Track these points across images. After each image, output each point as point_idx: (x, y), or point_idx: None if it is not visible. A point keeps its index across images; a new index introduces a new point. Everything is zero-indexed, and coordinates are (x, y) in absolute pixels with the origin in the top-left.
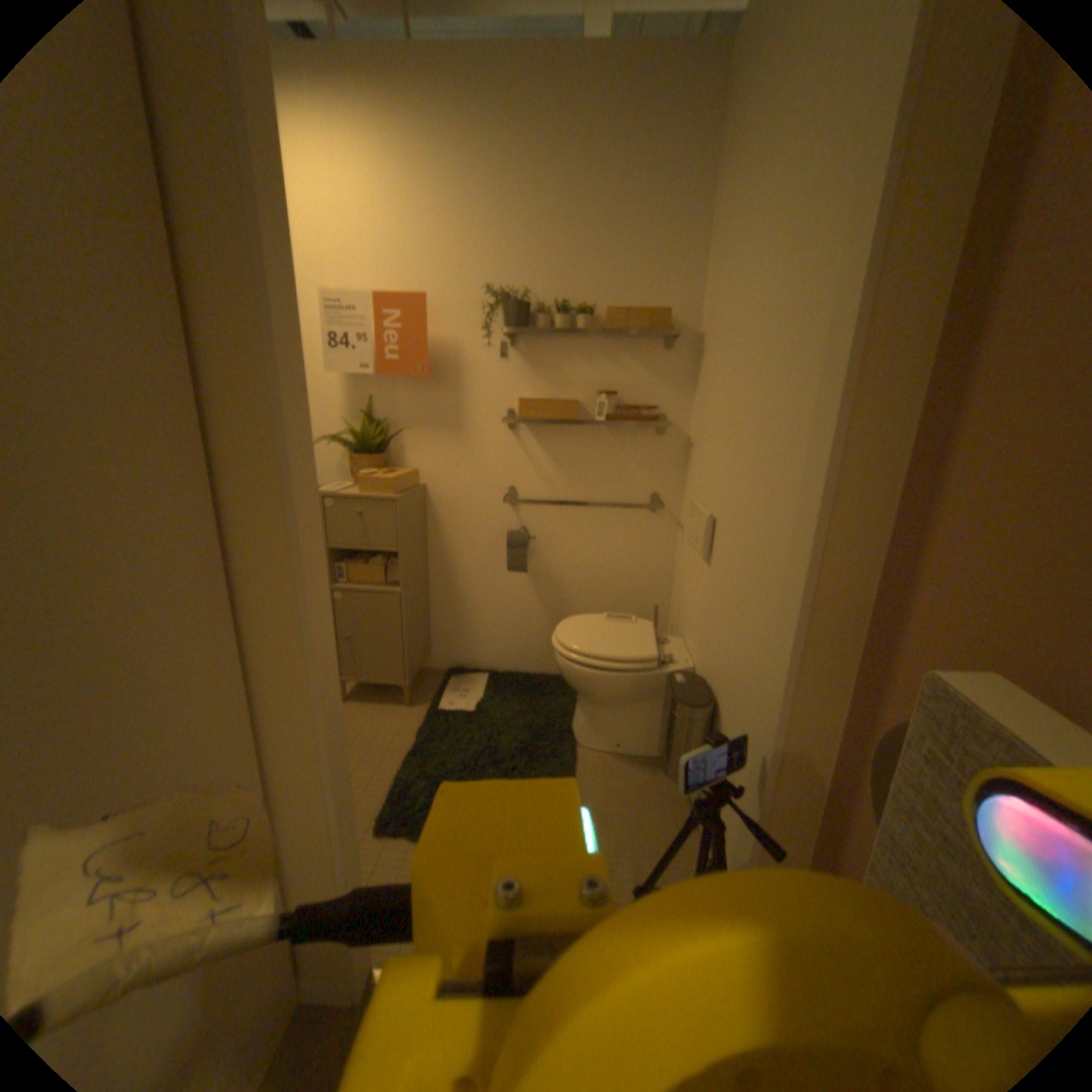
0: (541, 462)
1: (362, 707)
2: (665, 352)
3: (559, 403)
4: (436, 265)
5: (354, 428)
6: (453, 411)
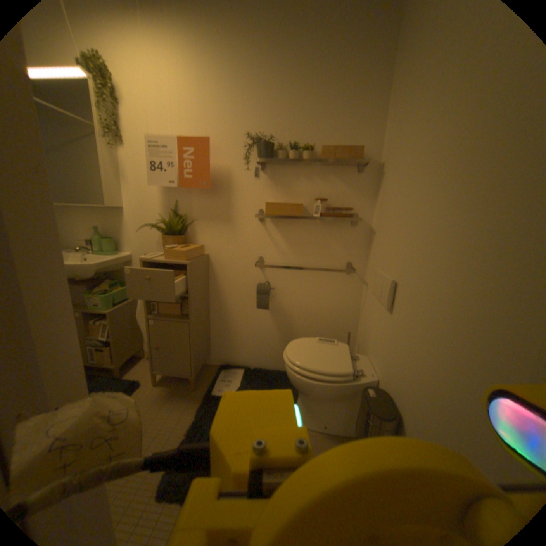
0: (278, 242)
1: (164, 391)
2: (358, 175)
3: (290, 206)
4: (217, 122)
5: (166, 220)
6: (225, 210)
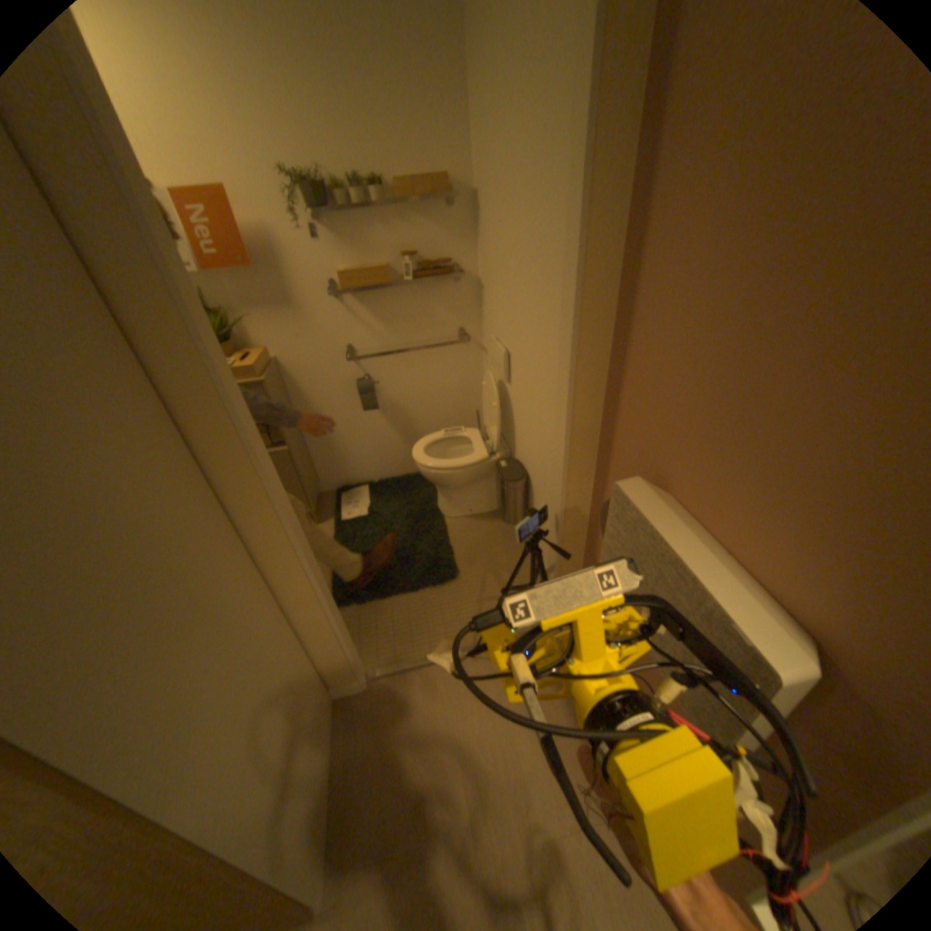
0: (366, 323)
1: None
2: (447, 214)
3: (372, 274)
4: (221, 152)
5: None
6: (280, 292)
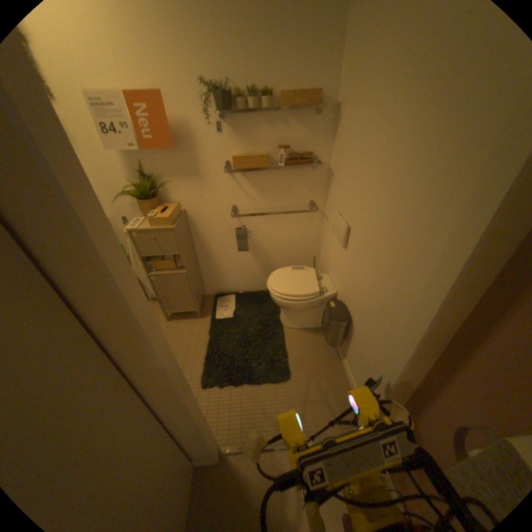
0: (248, 192)
1: (178, 324)
2: (316, 119)
3: (256, 159)
4: (161, 65)
5: (134, 183)
6: (192, 167)
